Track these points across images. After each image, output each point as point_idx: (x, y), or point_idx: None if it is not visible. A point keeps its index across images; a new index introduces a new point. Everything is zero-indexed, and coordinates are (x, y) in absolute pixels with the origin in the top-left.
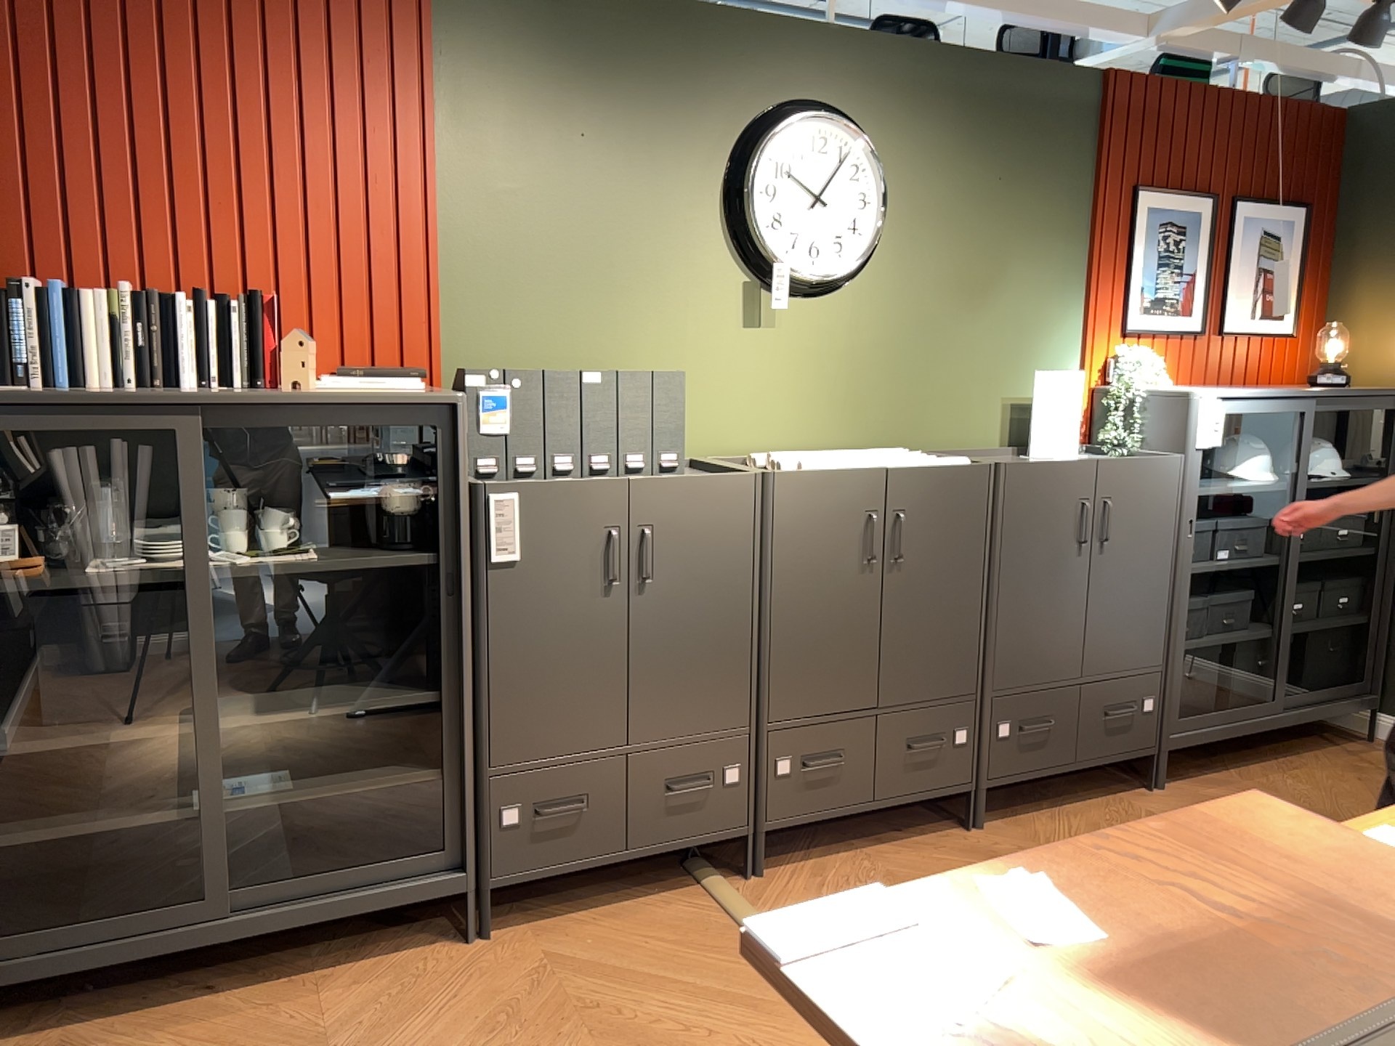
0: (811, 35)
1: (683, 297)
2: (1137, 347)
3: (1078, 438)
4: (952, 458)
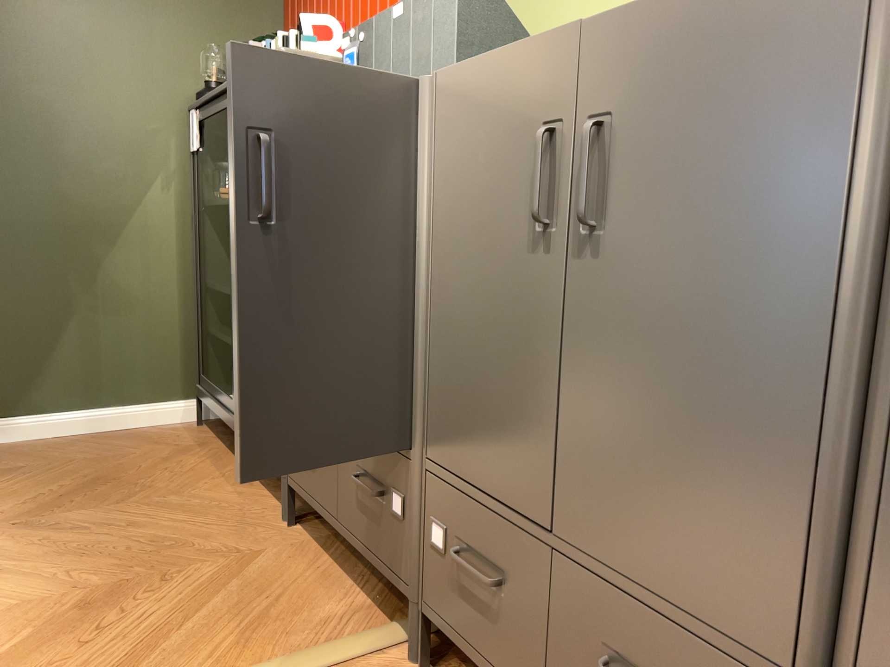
0: None
1: None
2: None
3: None
4: None
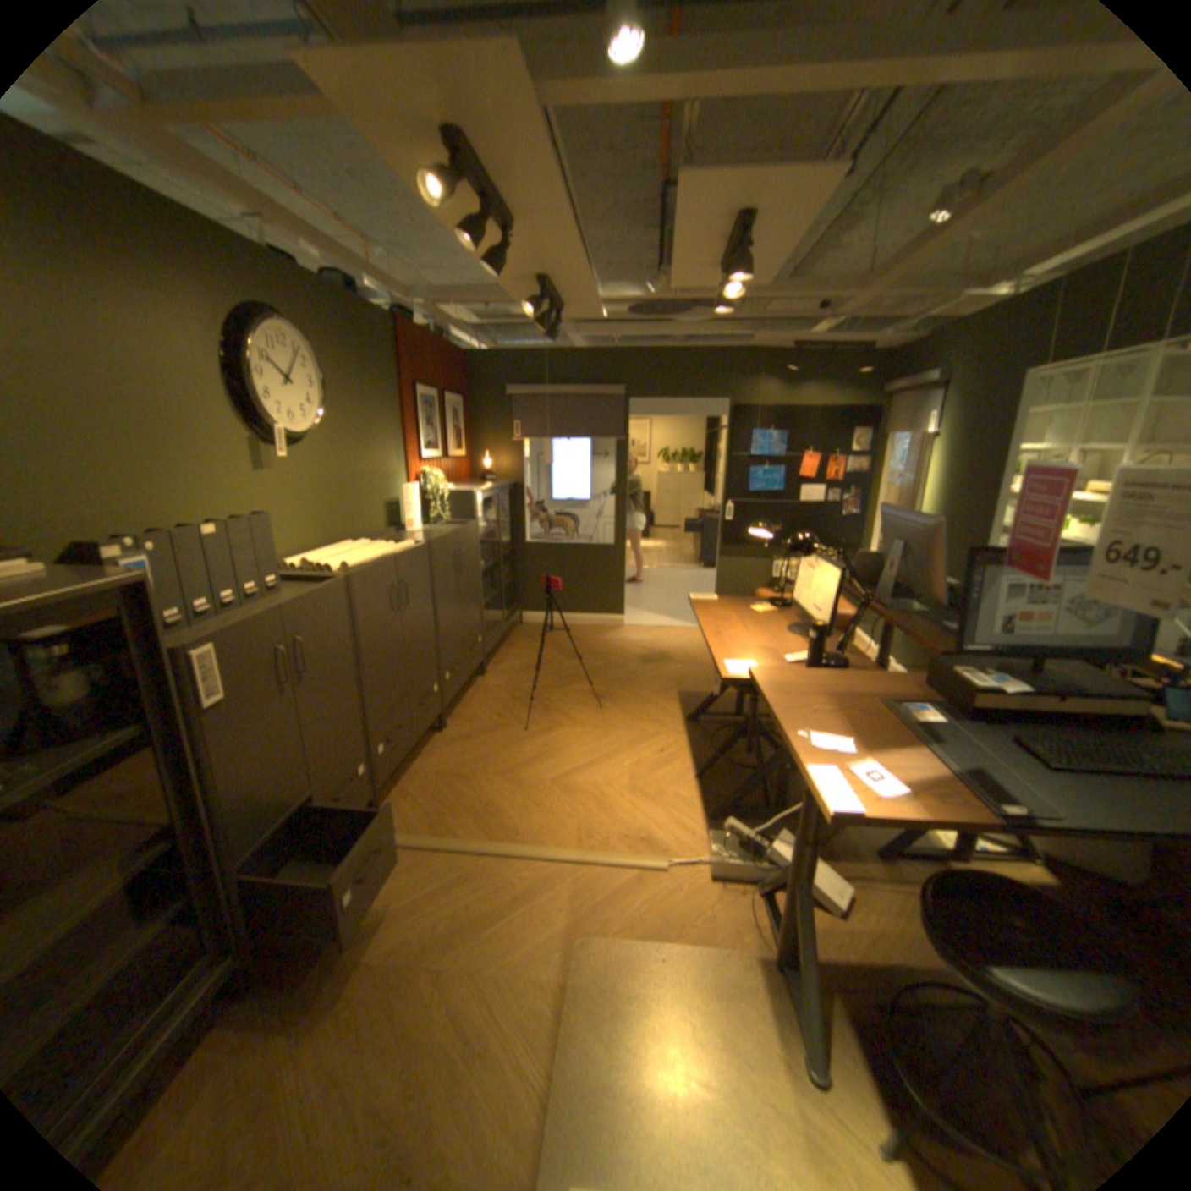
0: (254, 250)
1: (210, 450)
2: (430, 467)
3: (420, 518)
4: (406, 542)
